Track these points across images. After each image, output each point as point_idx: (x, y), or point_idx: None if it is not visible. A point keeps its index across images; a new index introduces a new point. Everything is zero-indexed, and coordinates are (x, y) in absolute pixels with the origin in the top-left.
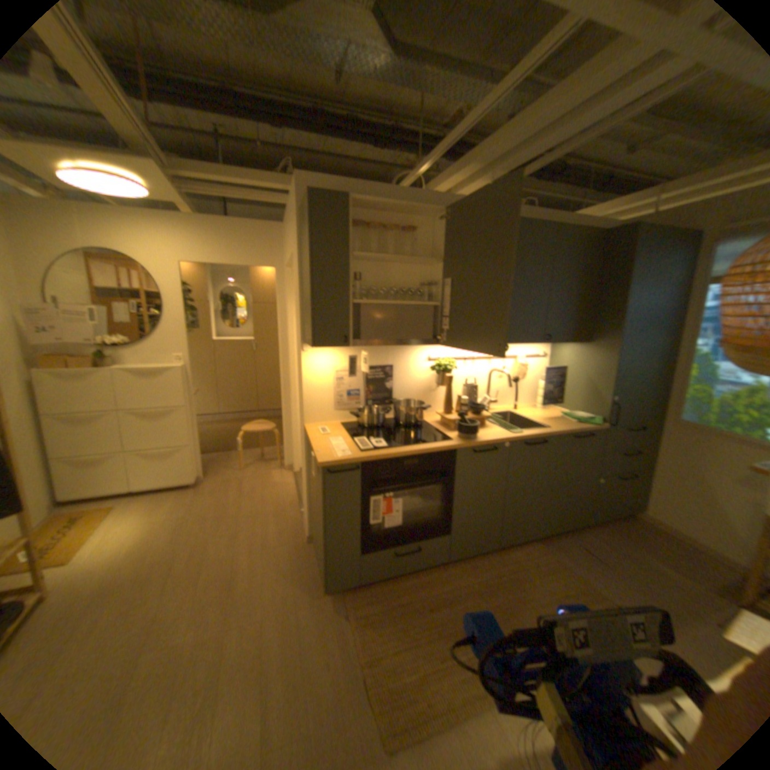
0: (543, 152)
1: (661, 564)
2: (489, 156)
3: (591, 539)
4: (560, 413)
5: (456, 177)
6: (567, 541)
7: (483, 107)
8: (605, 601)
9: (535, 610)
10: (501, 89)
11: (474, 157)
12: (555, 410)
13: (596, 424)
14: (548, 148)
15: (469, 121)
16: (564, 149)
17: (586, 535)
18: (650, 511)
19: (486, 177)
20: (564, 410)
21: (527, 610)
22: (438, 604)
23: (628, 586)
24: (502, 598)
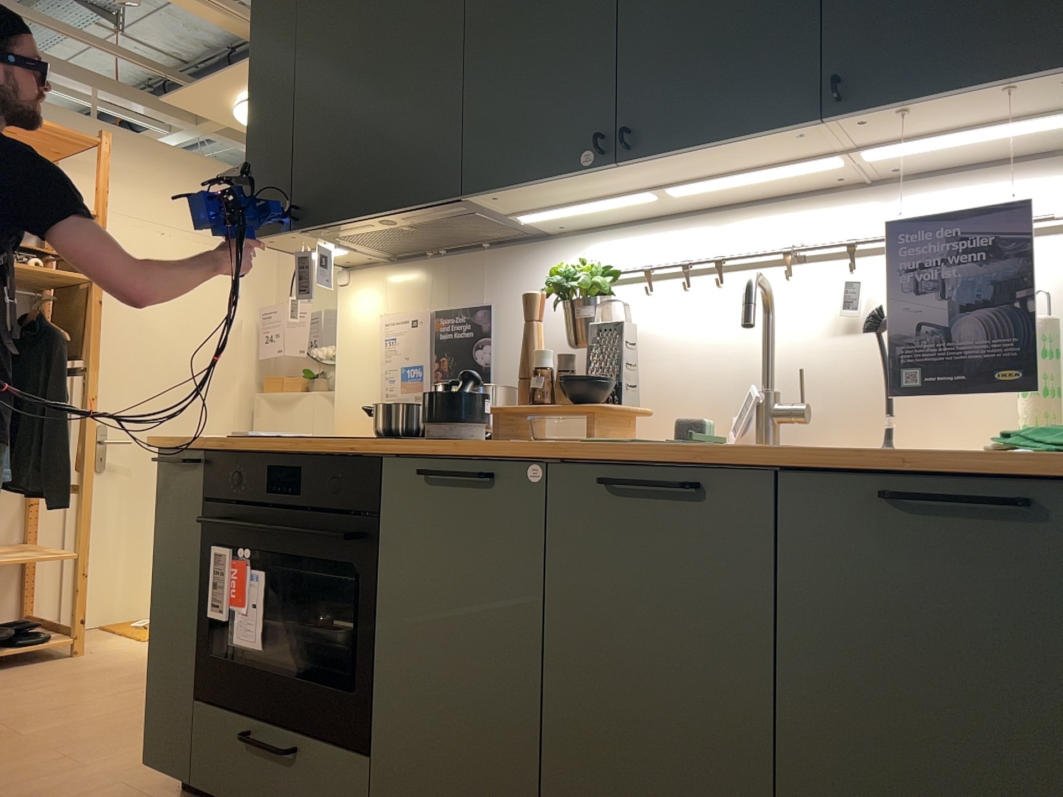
0: None
1: None
2: None
3: None
4: None
5: None
6: None
7: None
8: None
9: None
10: None
11: None
12: None
13: None
14: None
15: None
16: None
17: None
18: None
19: None
20: None
21: None
22: None
23: None
24: None
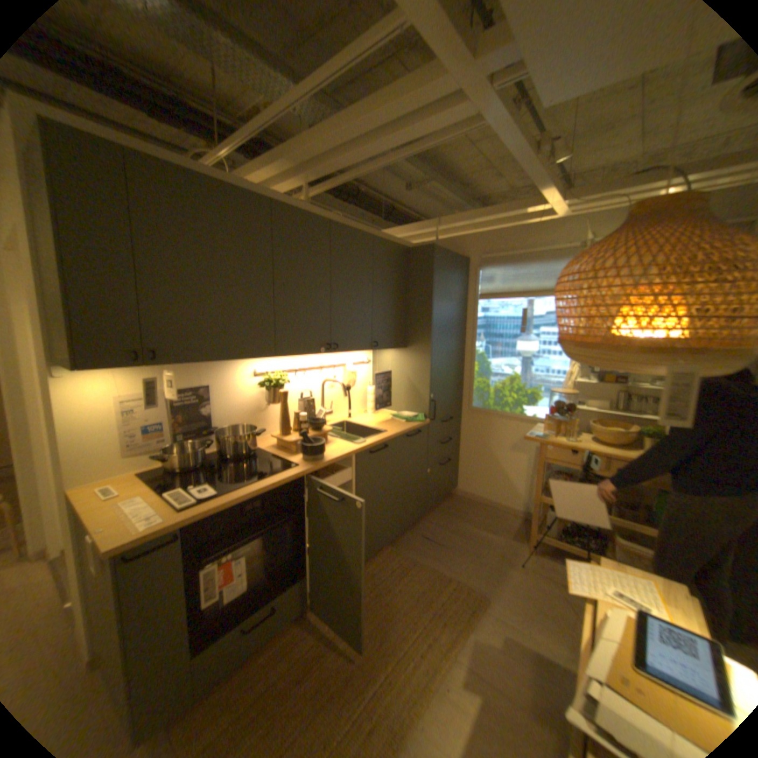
0: (356, 163)
1: (476, 530)
2: (305, 153)
3: (425, 526)
4: (388, 415)
5: (267, 170)
6: (408, 535)
7: (302, 90)
8: (450, 583)
9: (399, 621)
10: (322, 74)
11: (288, 151)
12: (382, 413)
13: (419, 421)
14: (362, 160)
15: (285, 102)
16: (374, 165)
17: (420, 523)
18: (459, 486)
19: (299, 178)
20: (390, 411)
21: (393, 626)
22: (303, 669)
23: (461, 560)
24: (368, 624)
